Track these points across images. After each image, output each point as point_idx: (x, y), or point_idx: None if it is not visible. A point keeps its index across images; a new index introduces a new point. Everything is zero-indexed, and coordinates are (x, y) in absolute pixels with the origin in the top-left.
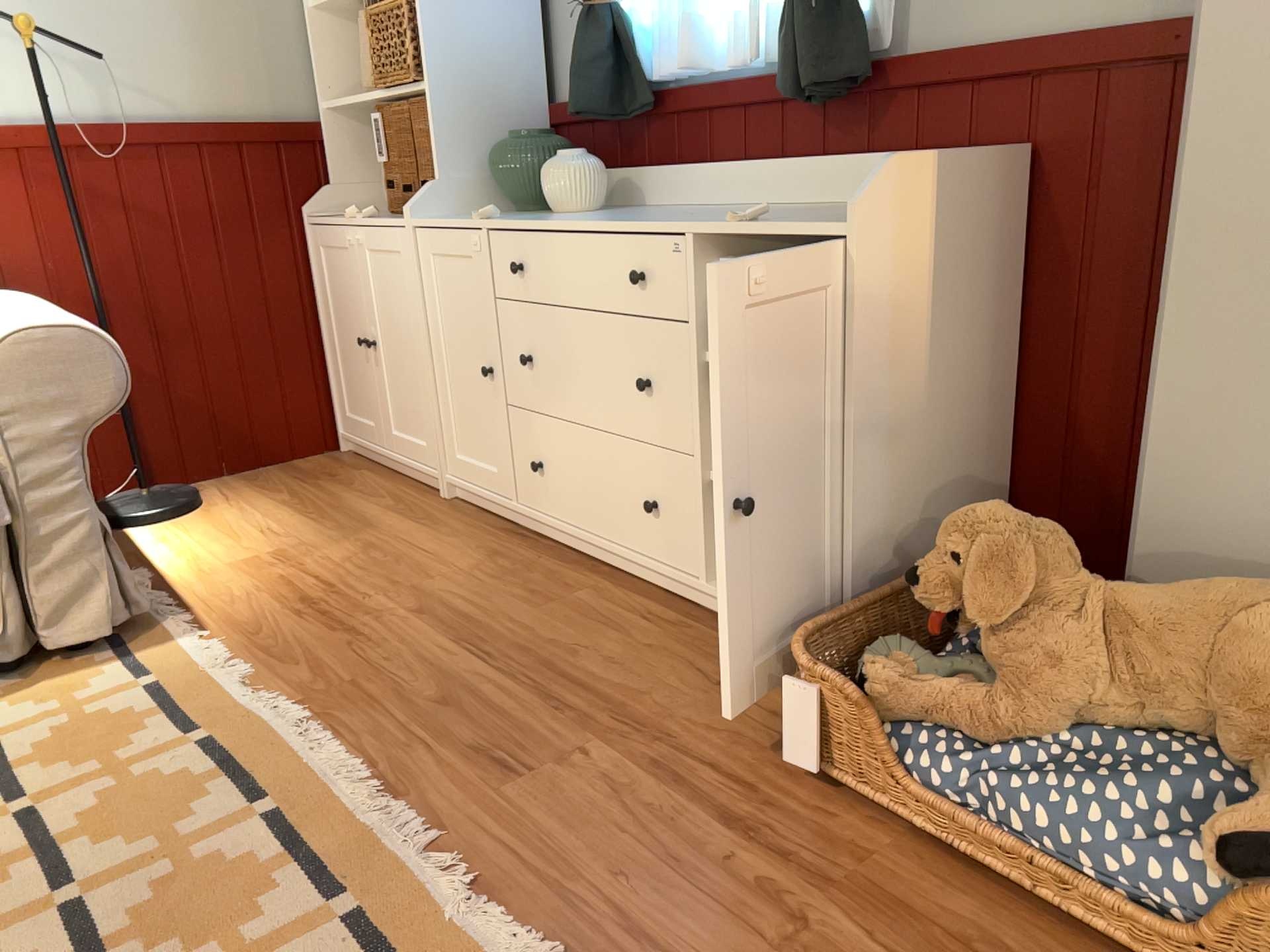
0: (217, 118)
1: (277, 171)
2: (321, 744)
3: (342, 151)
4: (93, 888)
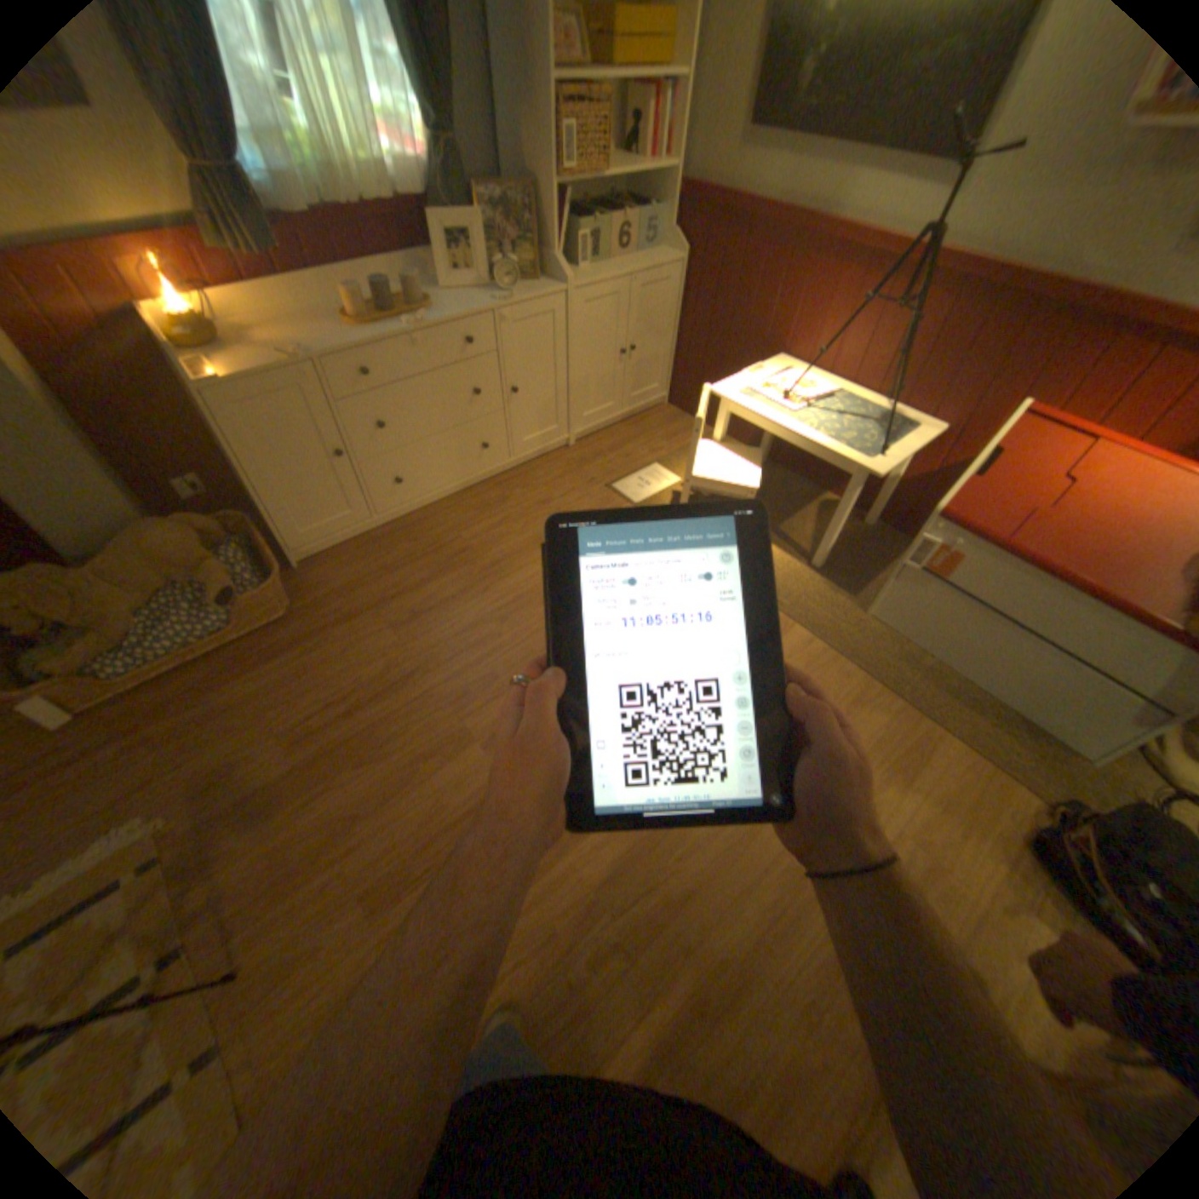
0: None
1: None
2: None
3: None
4: None
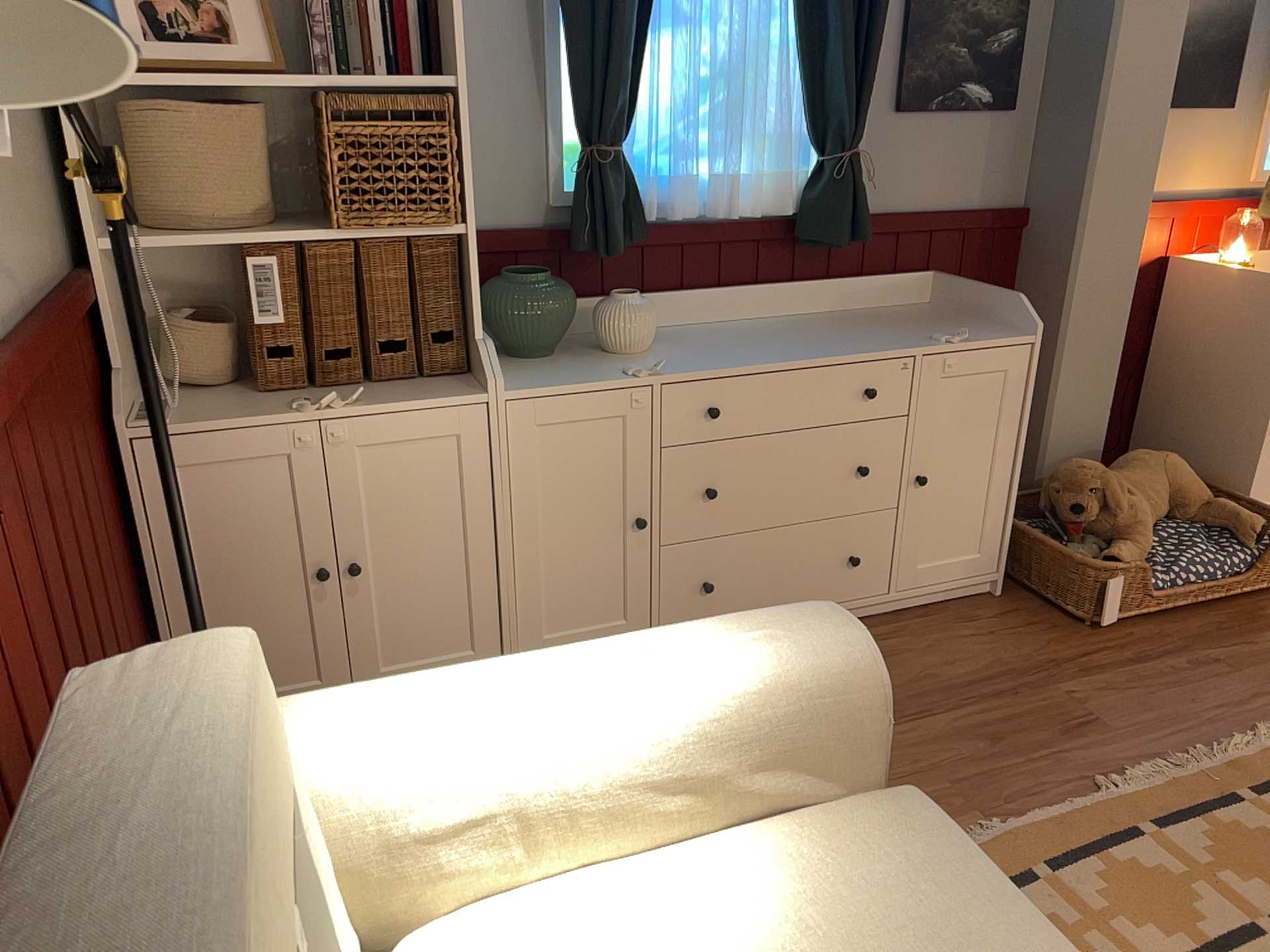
0: (34, 289)
1: (81, 362)
2: (1053, 802)
3: (116, 310)
4: (1255, 915)
